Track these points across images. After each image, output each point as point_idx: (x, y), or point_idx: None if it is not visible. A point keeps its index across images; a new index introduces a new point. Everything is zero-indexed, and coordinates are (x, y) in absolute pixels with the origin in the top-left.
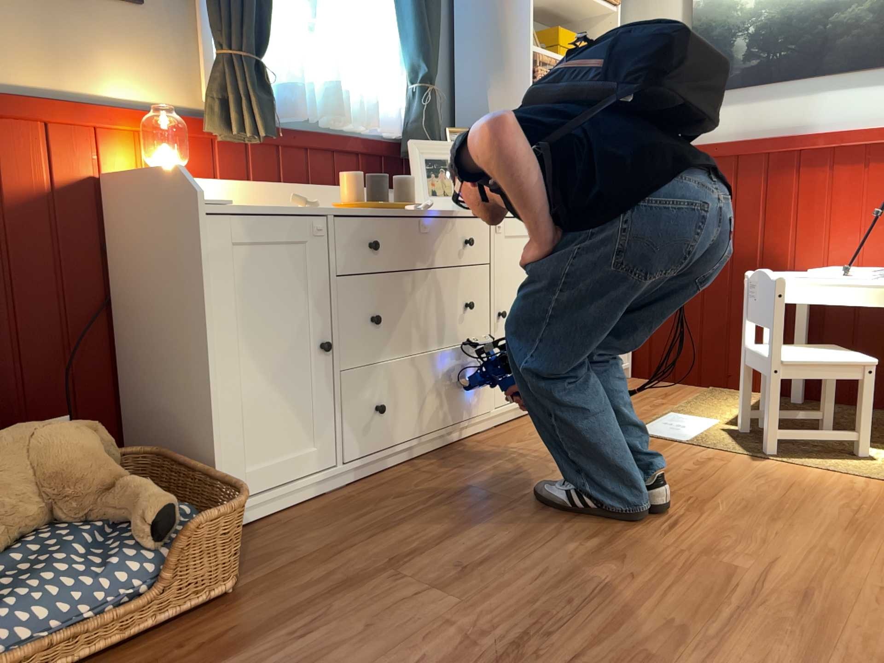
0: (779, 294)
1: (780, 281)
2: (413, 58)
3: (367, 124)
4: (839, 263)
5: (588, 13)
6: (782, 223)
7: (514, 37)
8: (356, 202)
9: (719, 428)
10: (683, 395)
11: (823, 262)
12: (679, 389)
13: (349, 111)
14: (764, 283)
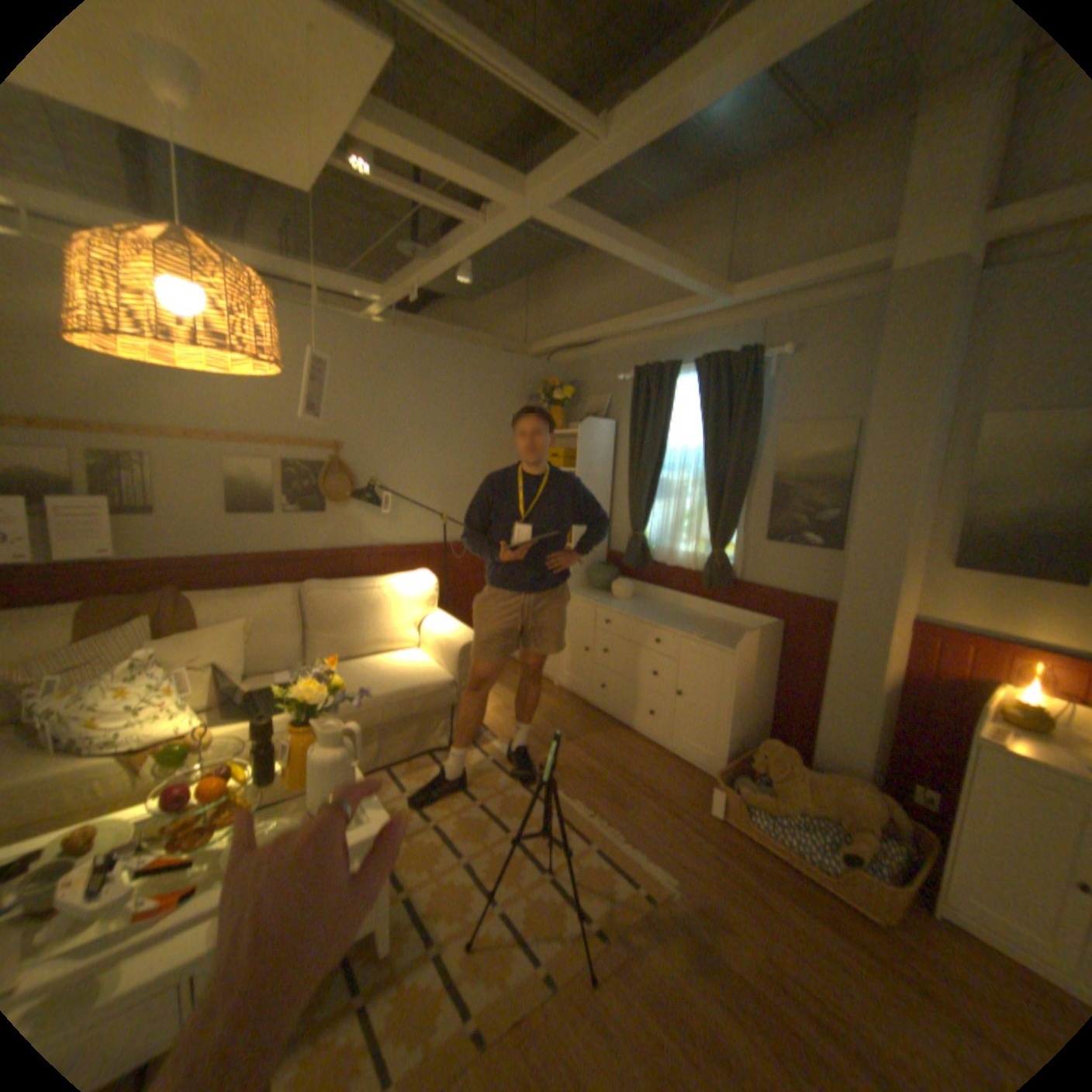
0: None
1: None
2: None
3: None
4: None
5: None
6: None
7: None
8: None
9: None
10: None
11: None
12: None
13: None
14: None
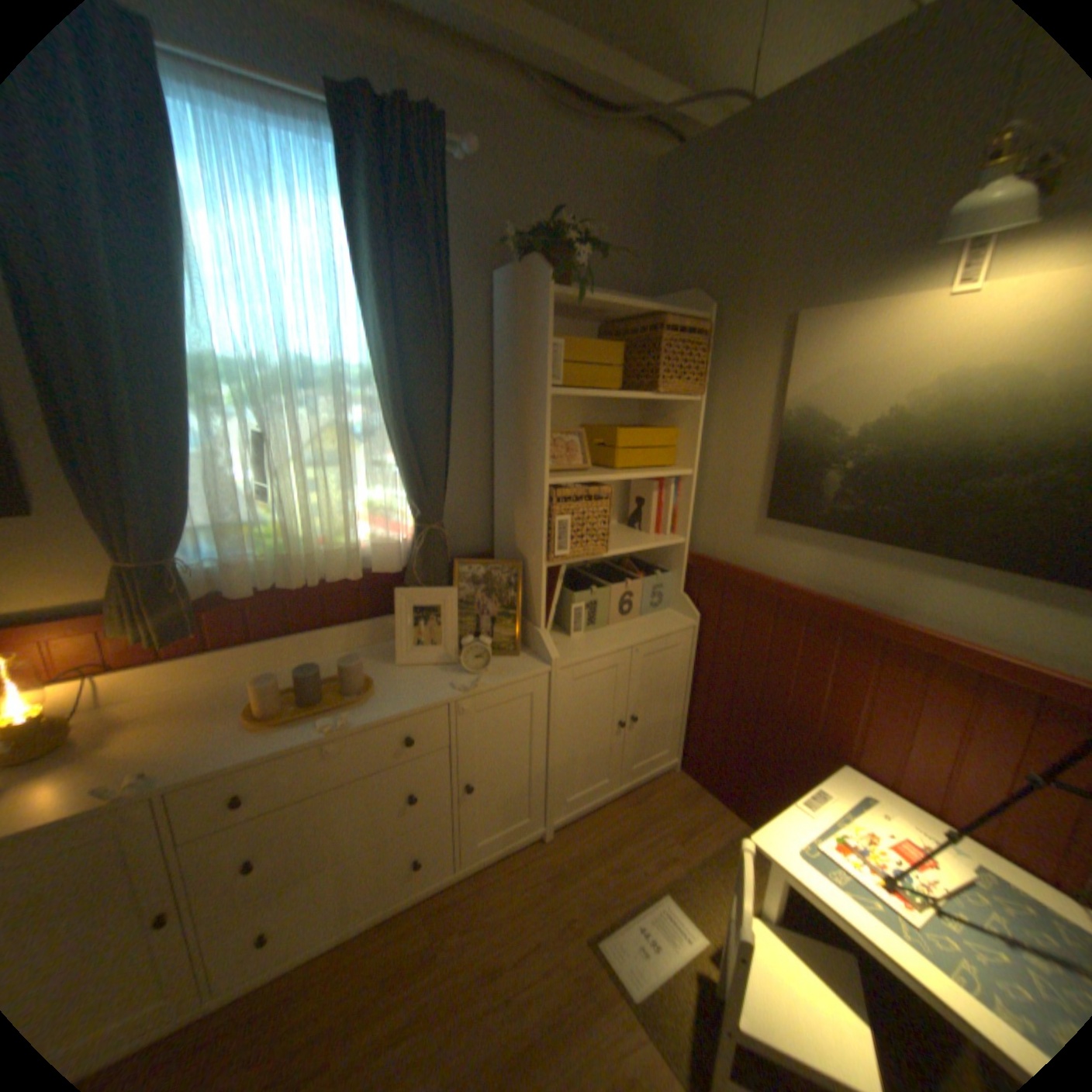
0: (746, 962)
1: (748, 948)
2: (408, 497)
3: (346, 576)
4: (919, 795)
5: (668, 400)
6: (855, 712)
7: (534, 467)
8: (257, 721)
9: (697, 974)
10: (710, 844)
11: (899, 784)
12: (715, 823)
13: (331, 560)
14: (744, 907)
